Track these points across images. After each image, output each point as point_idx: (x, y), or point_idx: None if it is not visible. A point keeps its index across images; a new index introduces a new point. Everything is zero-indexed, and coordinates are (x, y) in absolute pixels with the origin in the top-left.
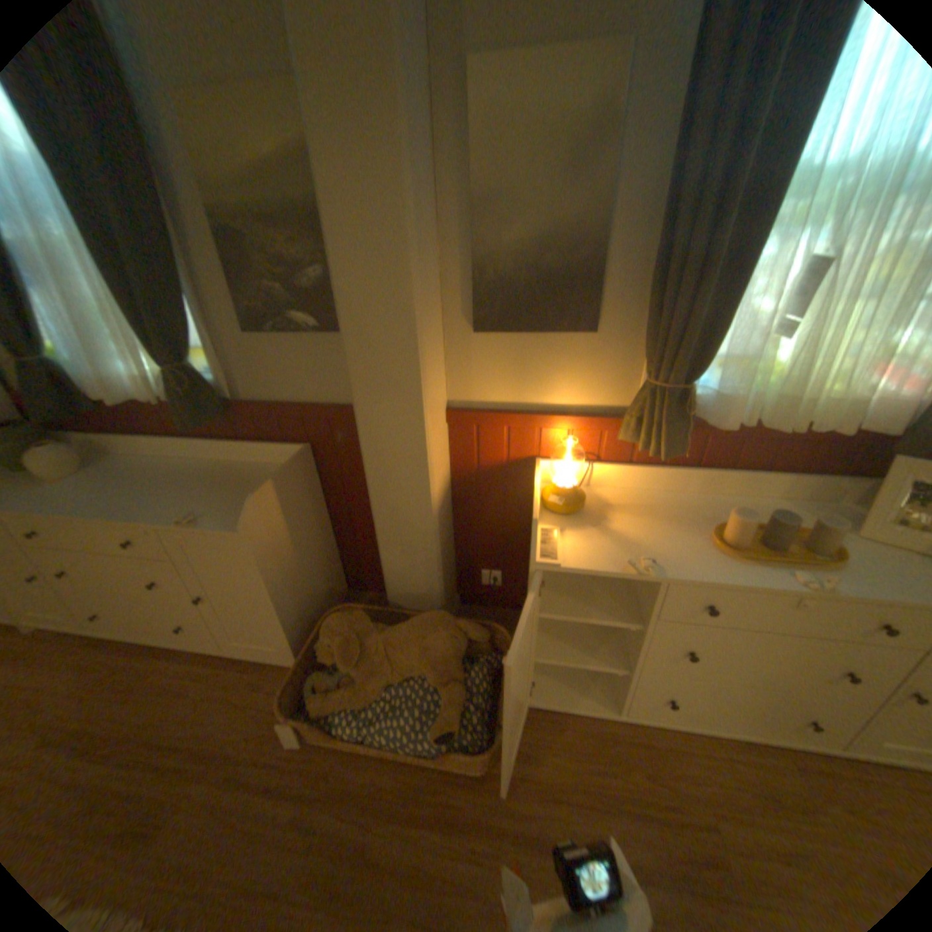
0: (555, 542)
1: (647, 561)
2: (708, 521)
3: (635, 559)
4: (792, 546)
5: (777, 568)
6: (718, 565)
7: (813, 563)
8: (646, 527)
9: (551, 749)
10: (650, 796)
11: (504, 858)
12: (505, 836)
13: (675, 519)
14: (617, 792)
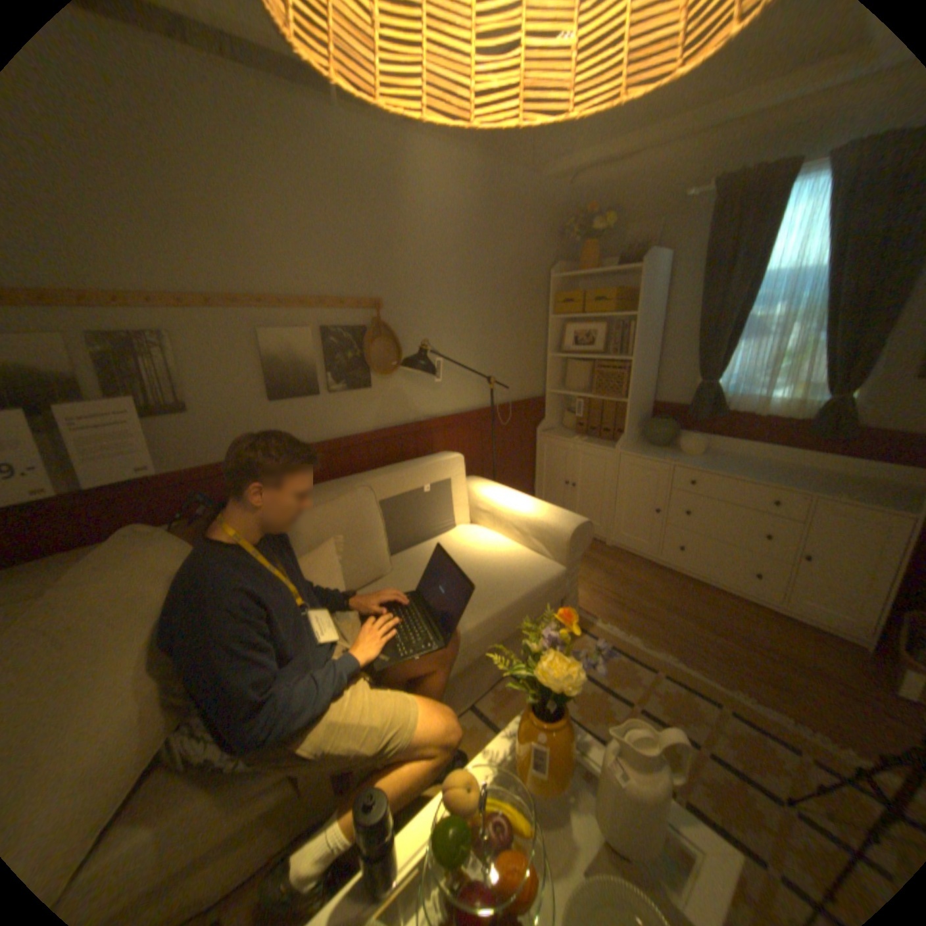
0: None
1: None
2: None
3: None
4: None
5: None
6: None
7: None
8: None
9: None
10: None
11: None
12: None
13: None
14: None
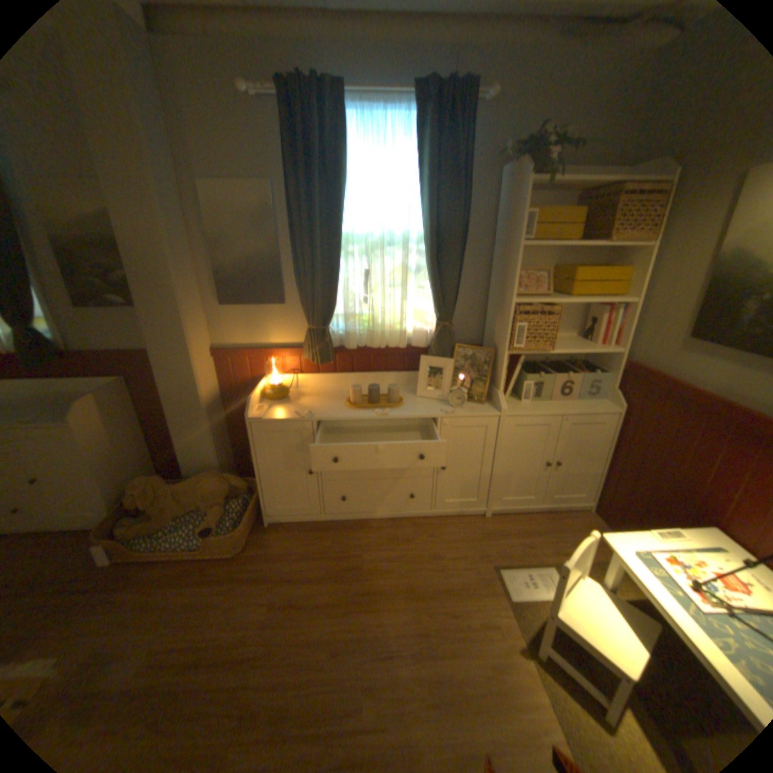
0: (263, 411)
1: (306, 412)
2: (350, 397)
3: (301, 413)
4: (380, 401)
5: (368, 410)
6: (341, 412)
7: (386, 407)
8: (317, 402)
9: (279, 540)
10: (330, 550)
11: (237, 590)
12: (240, 581)
13: (334, 398)
14: (312, 551)
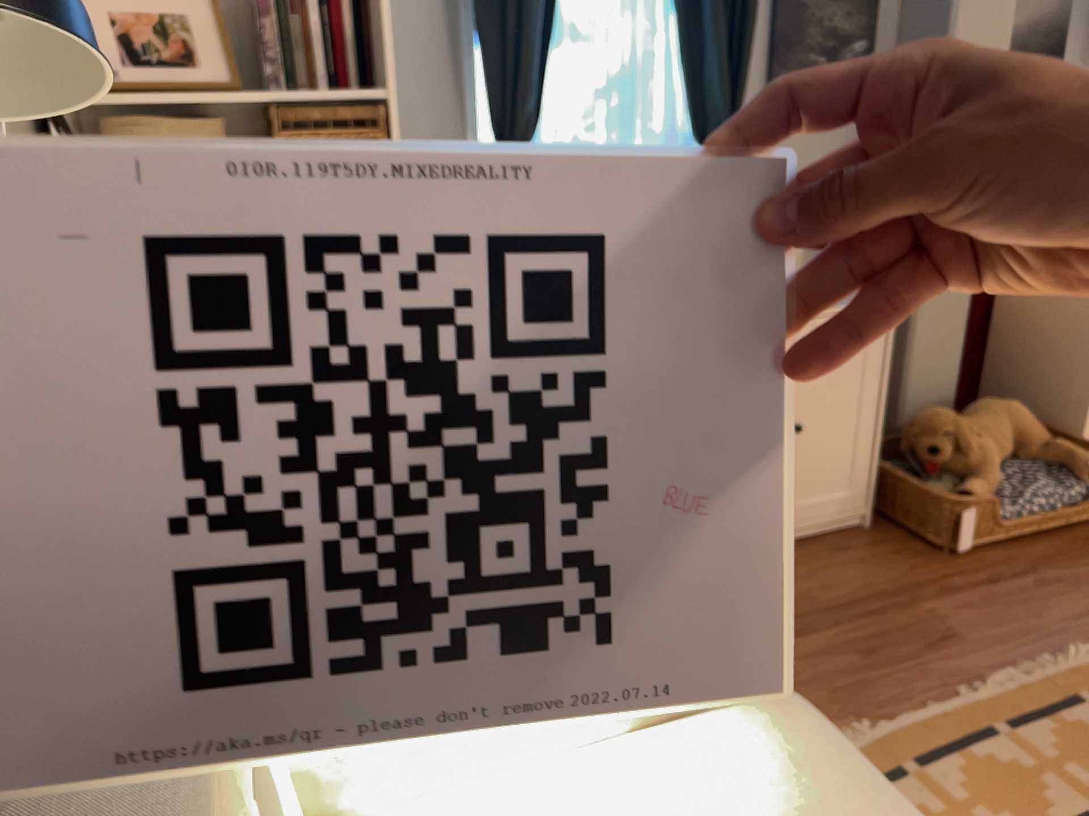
0: None
1: None
2: None
3: None
4: None
5: None
6: None
7: None
8: None
9: None
10: None
11: None
12: None
13: None
14: None
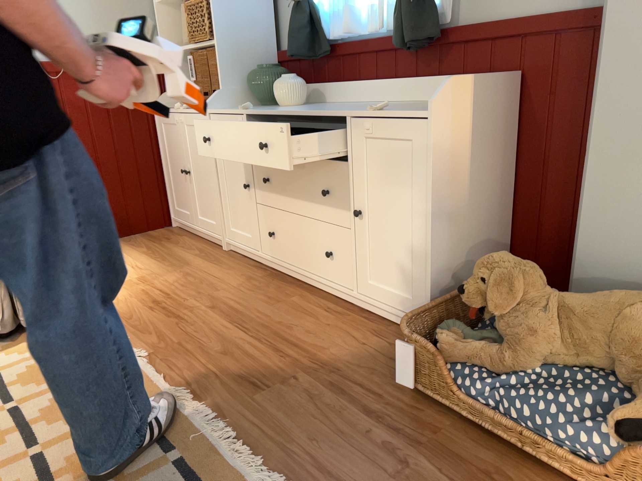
0: None
1: None
2: None
3: None
4: None
5: None
6: None
7: None
8: None
9: None
10: None
11: None
12: None
13: None
14: None
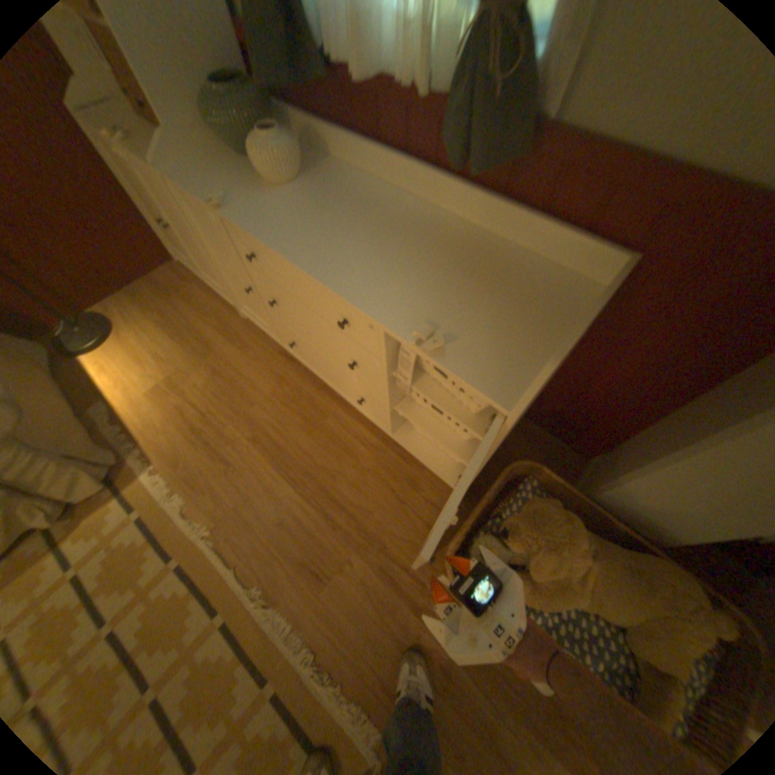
0: None
1: None
2: None
3: None
4: None
5: None
6: None
7: None
8: None
9: None
10: None
11: None
12: None
13: None
14: None
